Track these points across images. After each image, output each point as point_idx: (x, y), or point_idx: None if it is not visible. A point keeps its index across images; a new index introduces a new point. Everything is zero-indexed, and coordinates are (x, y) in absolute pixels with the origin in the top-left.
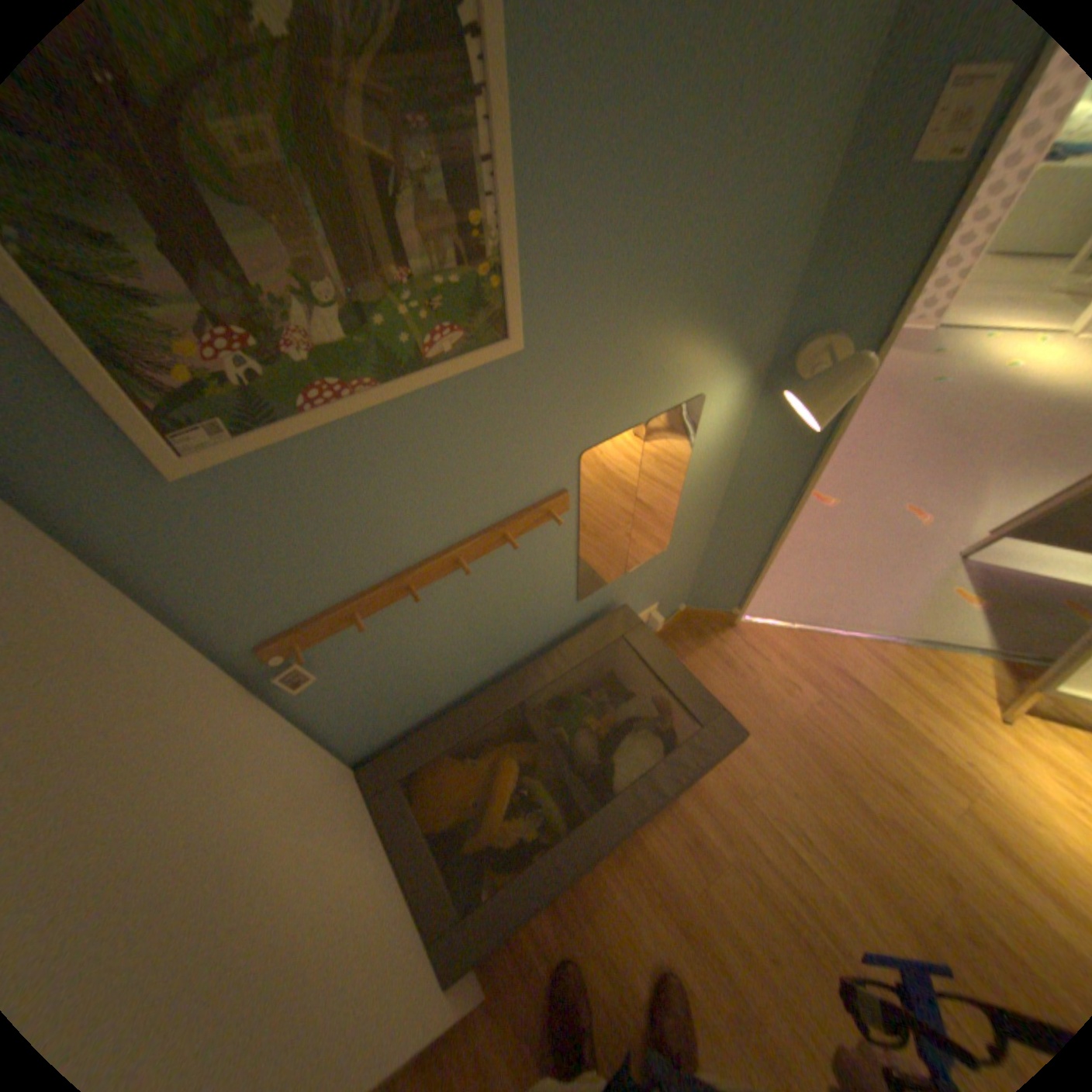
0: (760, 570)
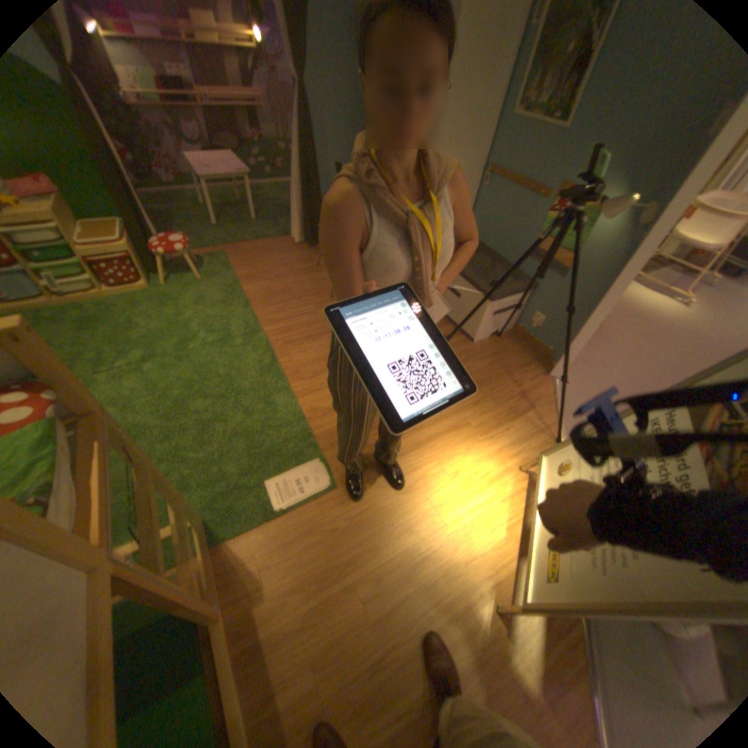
0: (577, 352)
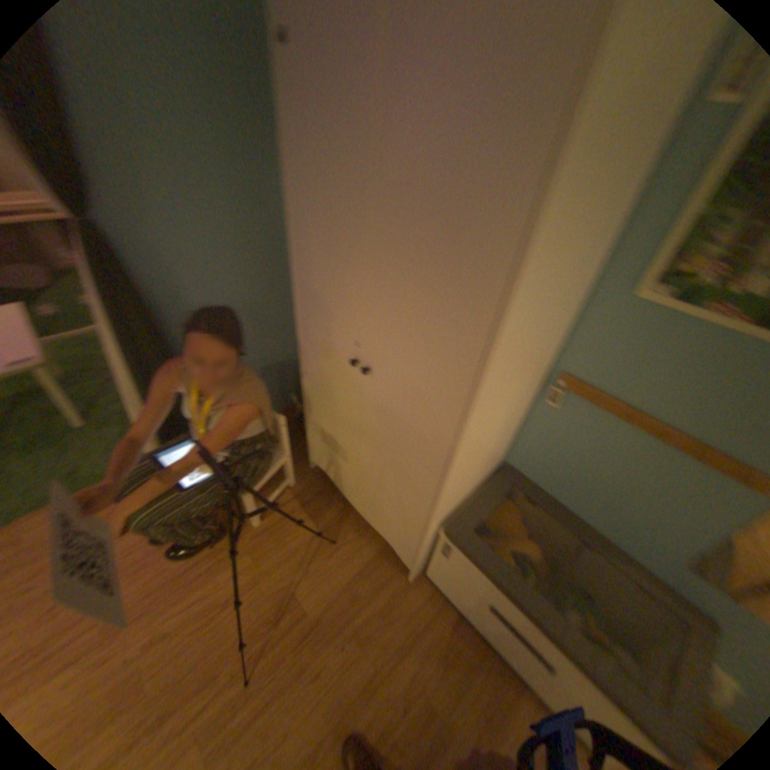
0: None
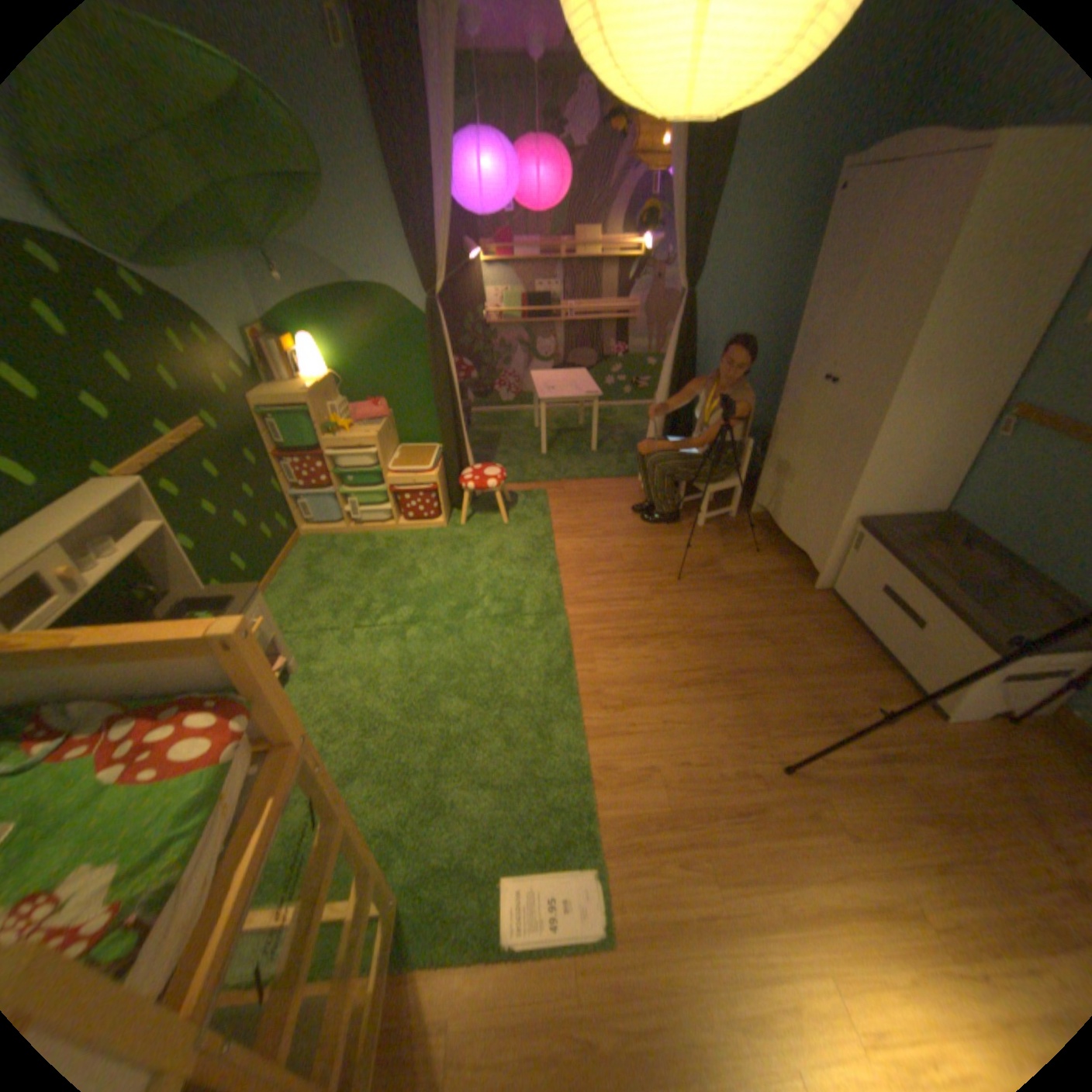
0: None
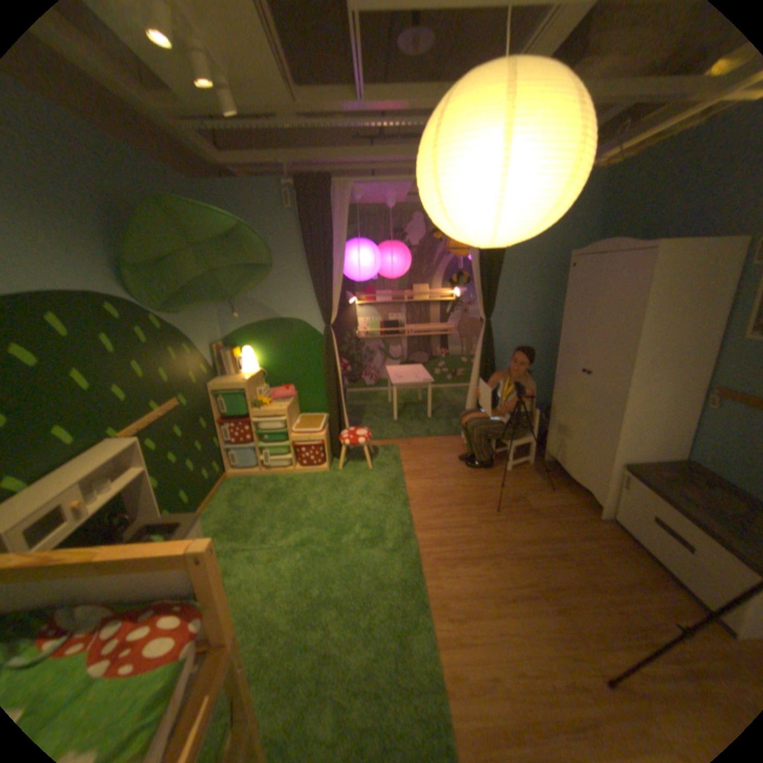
0: None
